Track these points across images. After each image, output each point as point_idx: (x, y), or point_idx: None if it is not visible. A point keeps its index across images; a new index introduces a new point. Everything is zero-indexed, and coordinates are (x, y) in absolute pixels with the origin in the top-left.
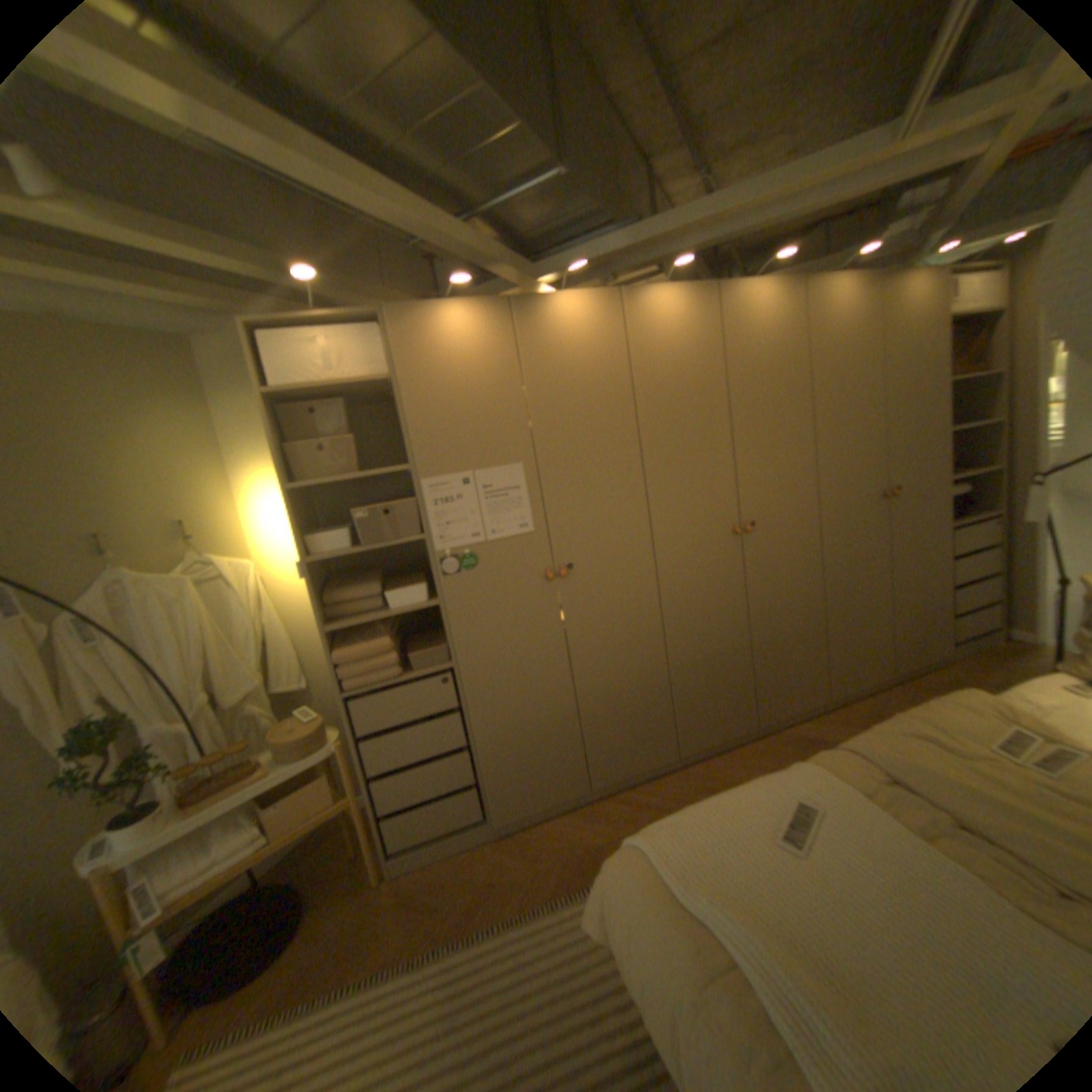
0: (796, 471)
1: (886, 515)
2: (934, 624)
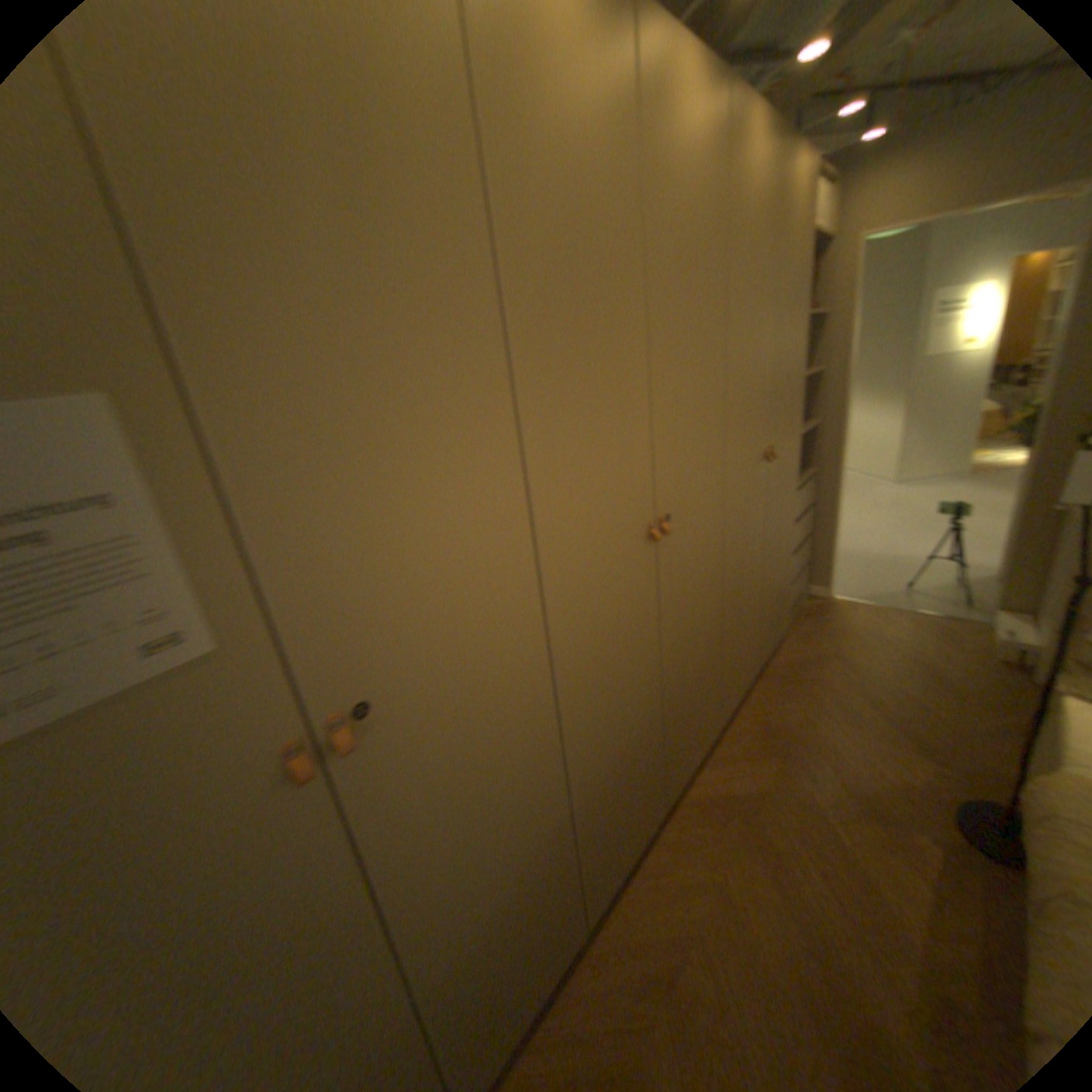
0: (710, 426)
1: (765, 484)
2: (782, 601)
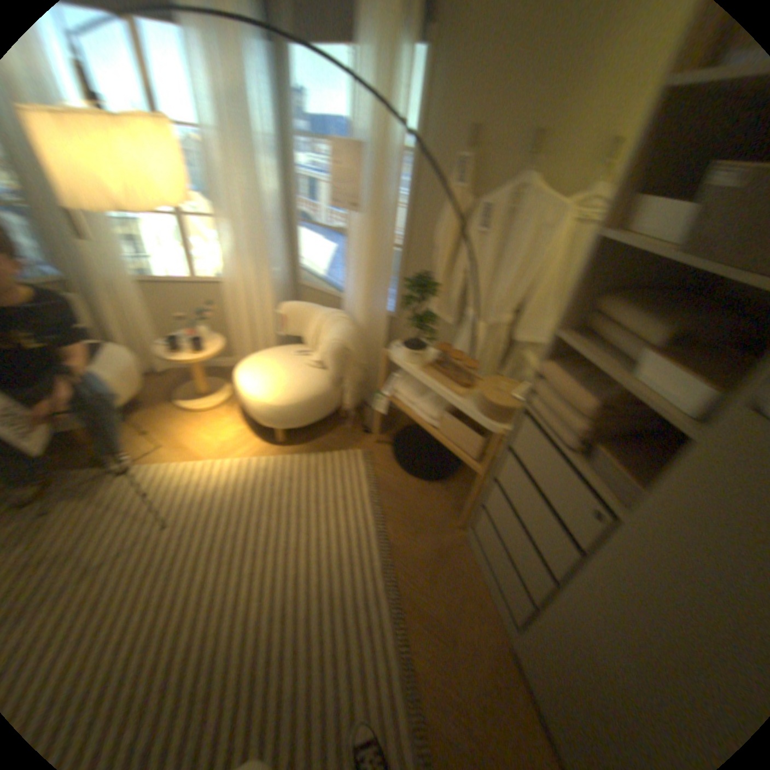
0: None
1: None
2: None
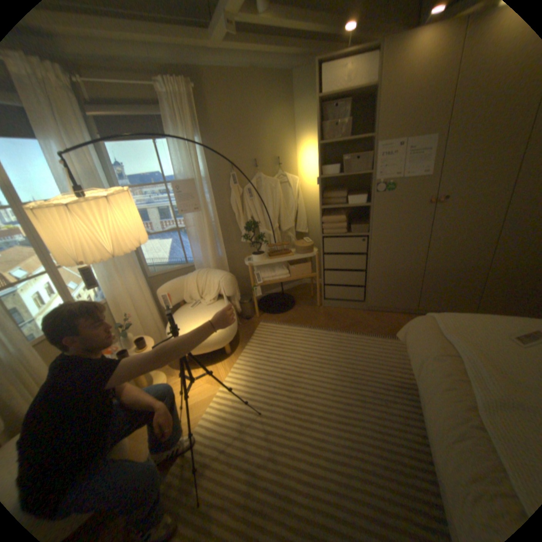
0: None
1: None
2: None
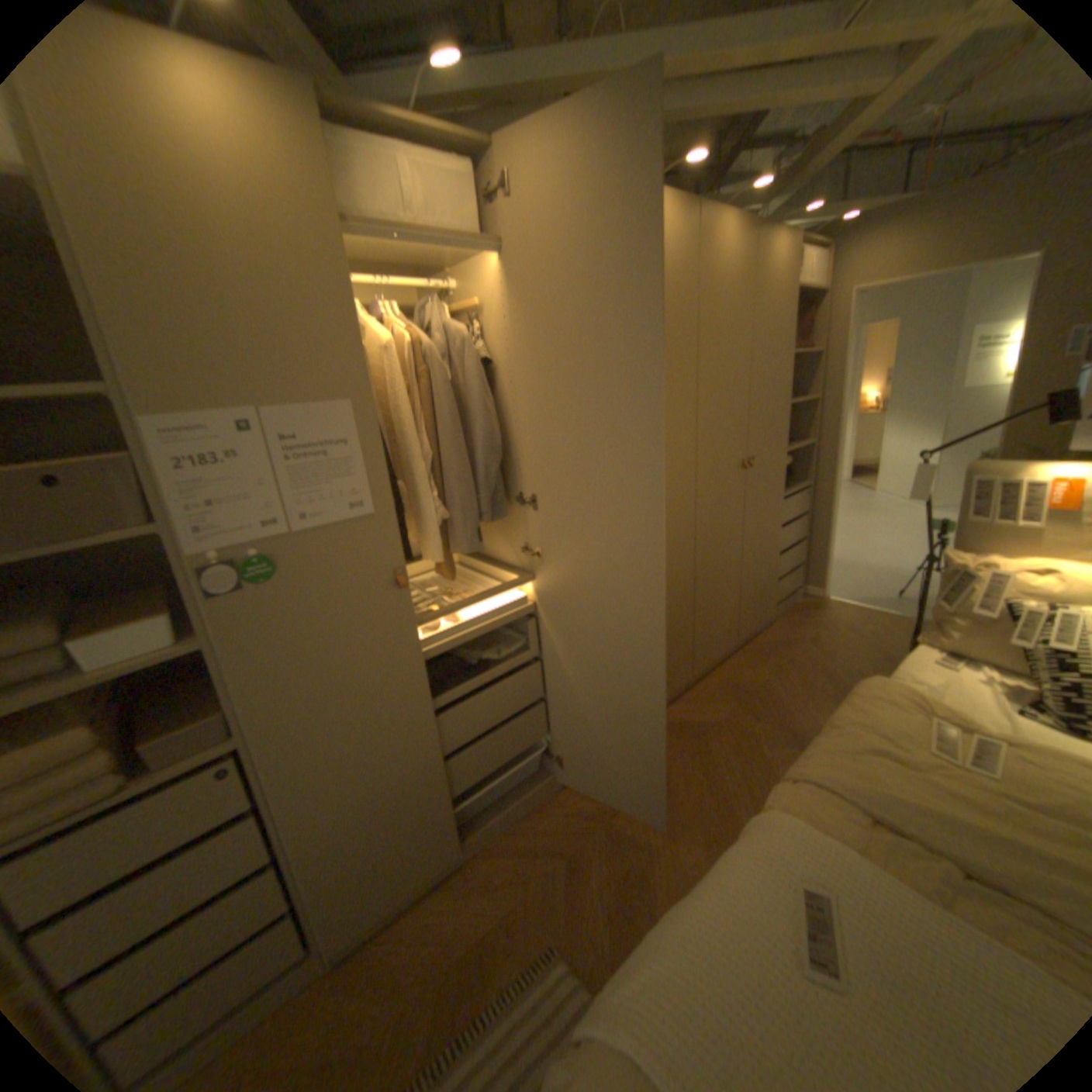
0: (679, 436)
1: (742, 486)
2: (765, 589)
